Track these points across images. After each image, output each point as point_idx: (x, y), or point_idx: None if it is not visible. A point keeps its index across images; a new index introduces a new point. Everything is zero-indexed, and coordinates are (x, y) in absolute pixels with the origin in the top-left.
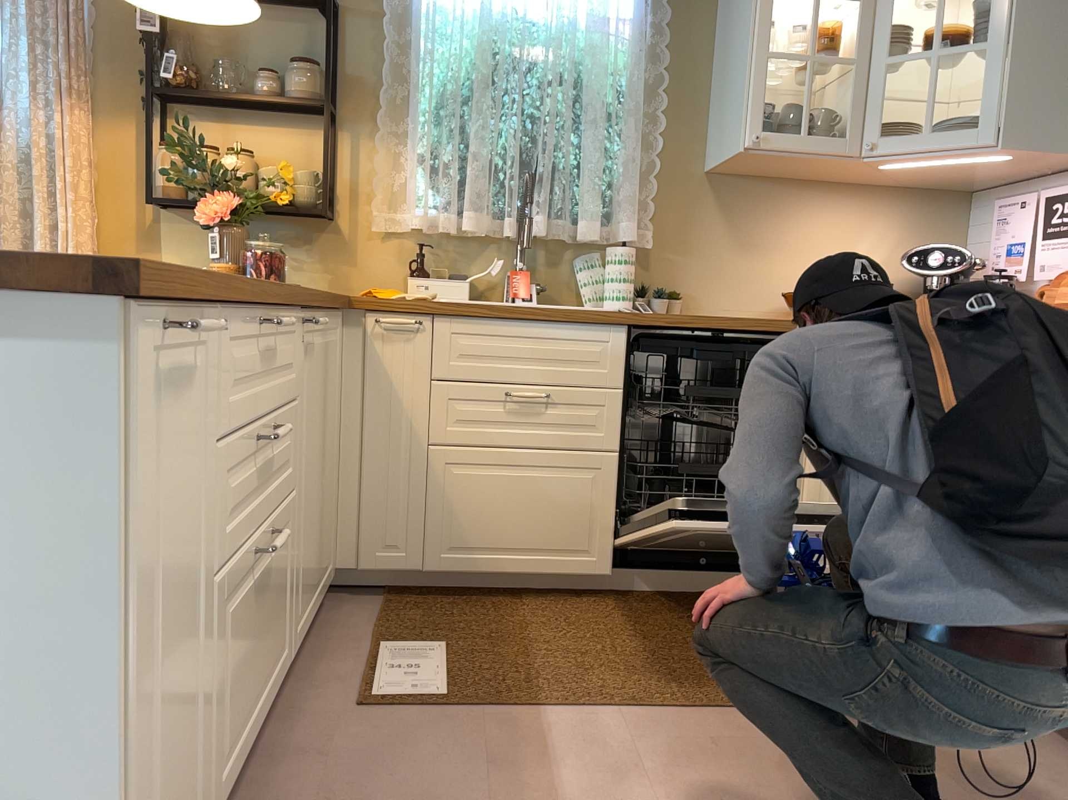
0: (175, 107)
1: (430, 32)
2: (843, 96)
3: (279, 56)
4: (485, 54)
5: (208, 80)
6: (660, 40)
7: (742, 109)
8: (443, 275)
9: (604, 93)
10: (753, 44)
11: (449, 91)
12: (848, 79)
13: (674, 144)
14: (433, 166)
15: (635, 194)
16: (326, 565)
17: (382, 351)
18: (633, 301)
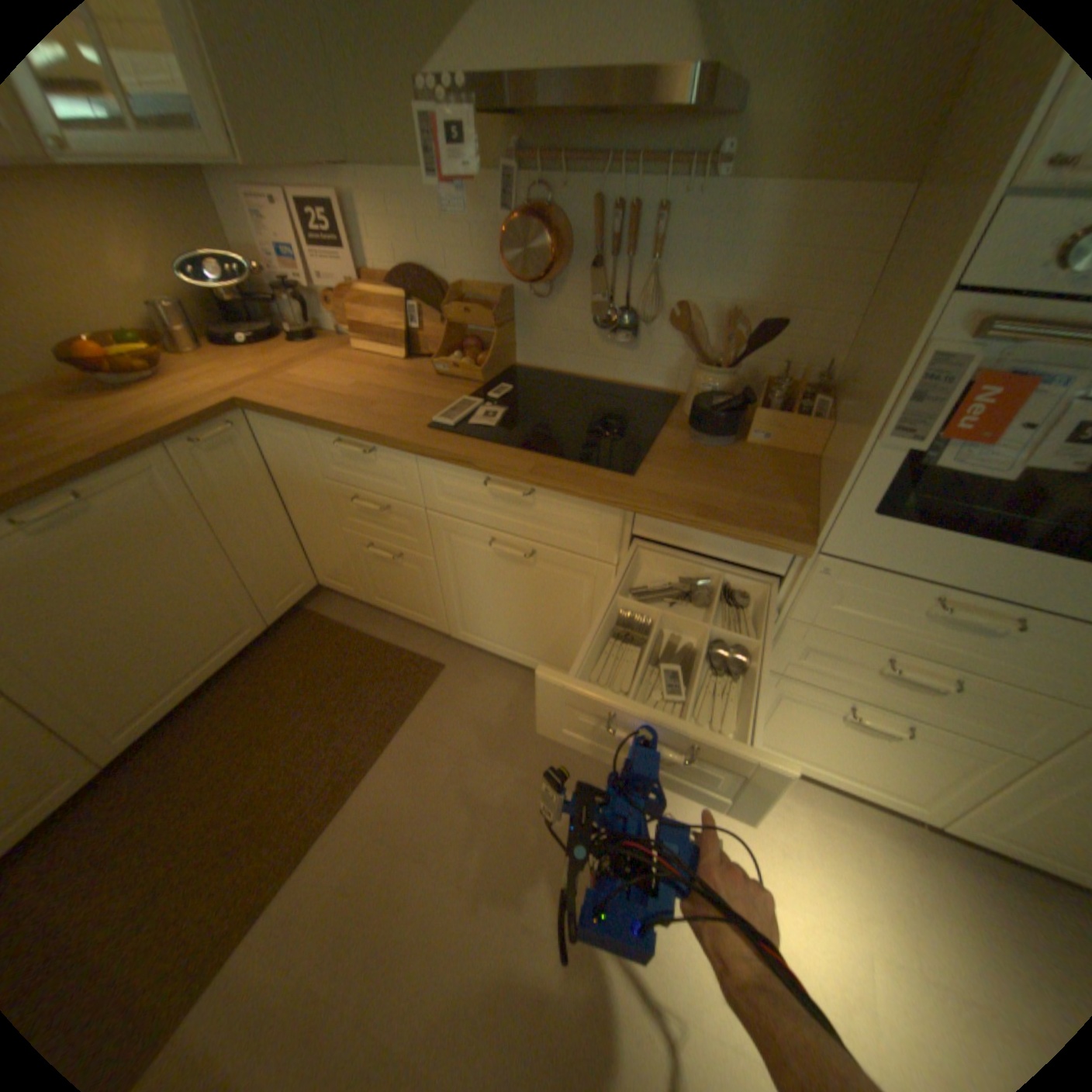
0: None
1: None
2: None
3: None
4: None
5: None
6: None
7: None
8: None
9: None
10: None
11: None
12: None
13: None
14: None
15: None
16: None
17: None
18: None
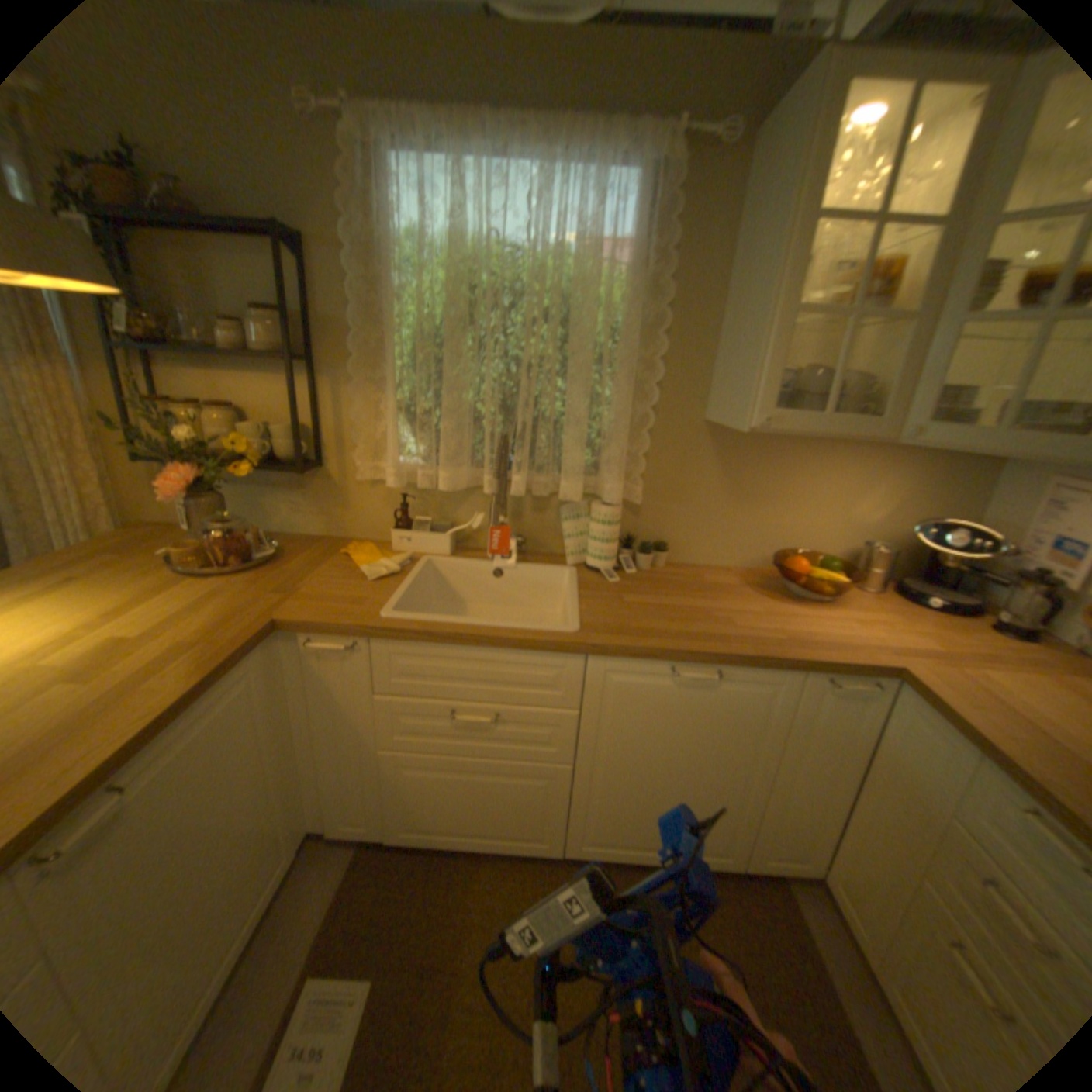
0: (151, 353)
1: (395, 265)
2: (890, 349)
3: (246, 293)
4: (456, 293)
5: (177, 321)
6: (666, 269)
7: (755, 377)
8: (432, 520)
9: (596, 335)
10: (783, 292)
11: (421, 336)
12: (902, 329)
13: (673, 389)
14: (414, 415)
15: (626, 446)
16: (271, 878)
17: (321, 669)
18: (616, 561)
